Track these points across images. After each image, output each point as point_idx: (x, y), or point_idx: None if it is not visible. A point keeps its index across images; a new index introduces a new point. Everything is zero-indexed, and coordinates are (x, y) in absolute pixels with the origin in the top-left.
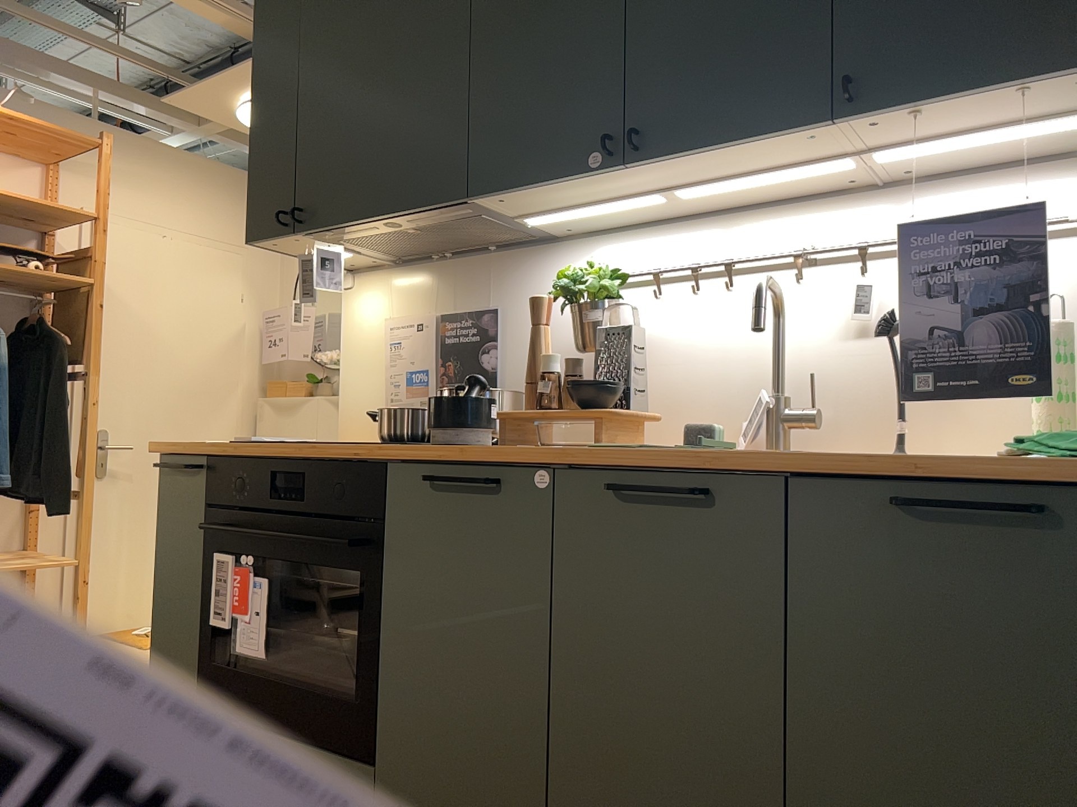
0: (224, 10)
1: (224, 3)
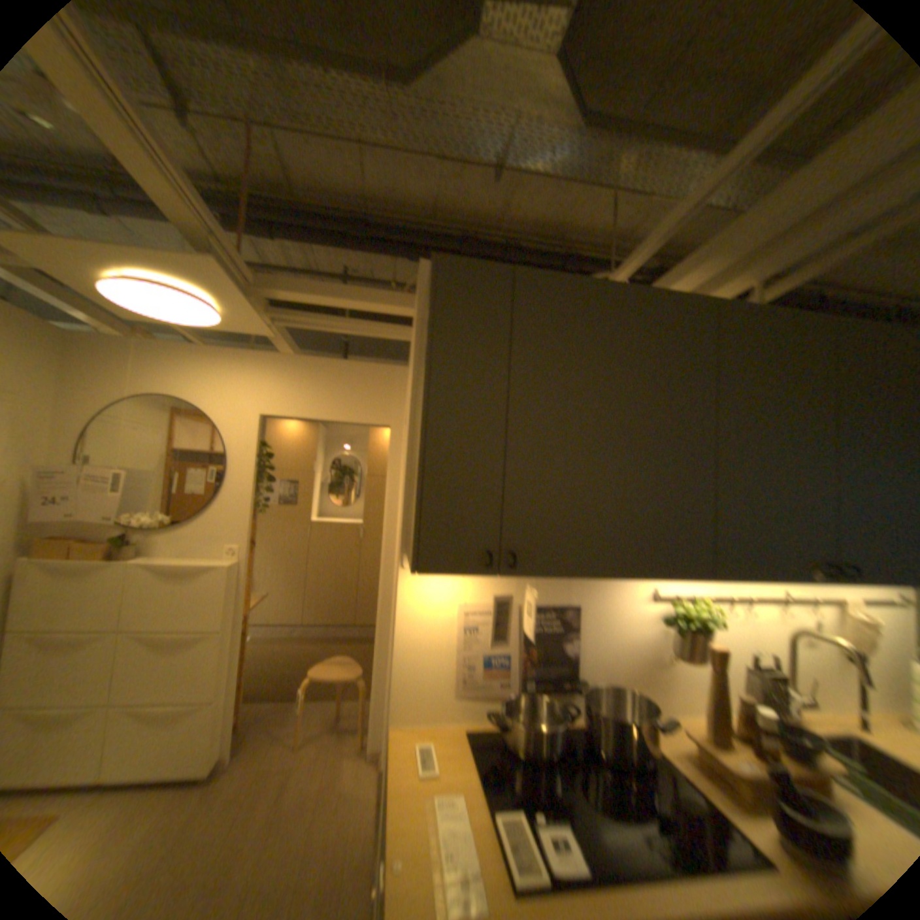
0: (181, 189)
1: (186, 183)
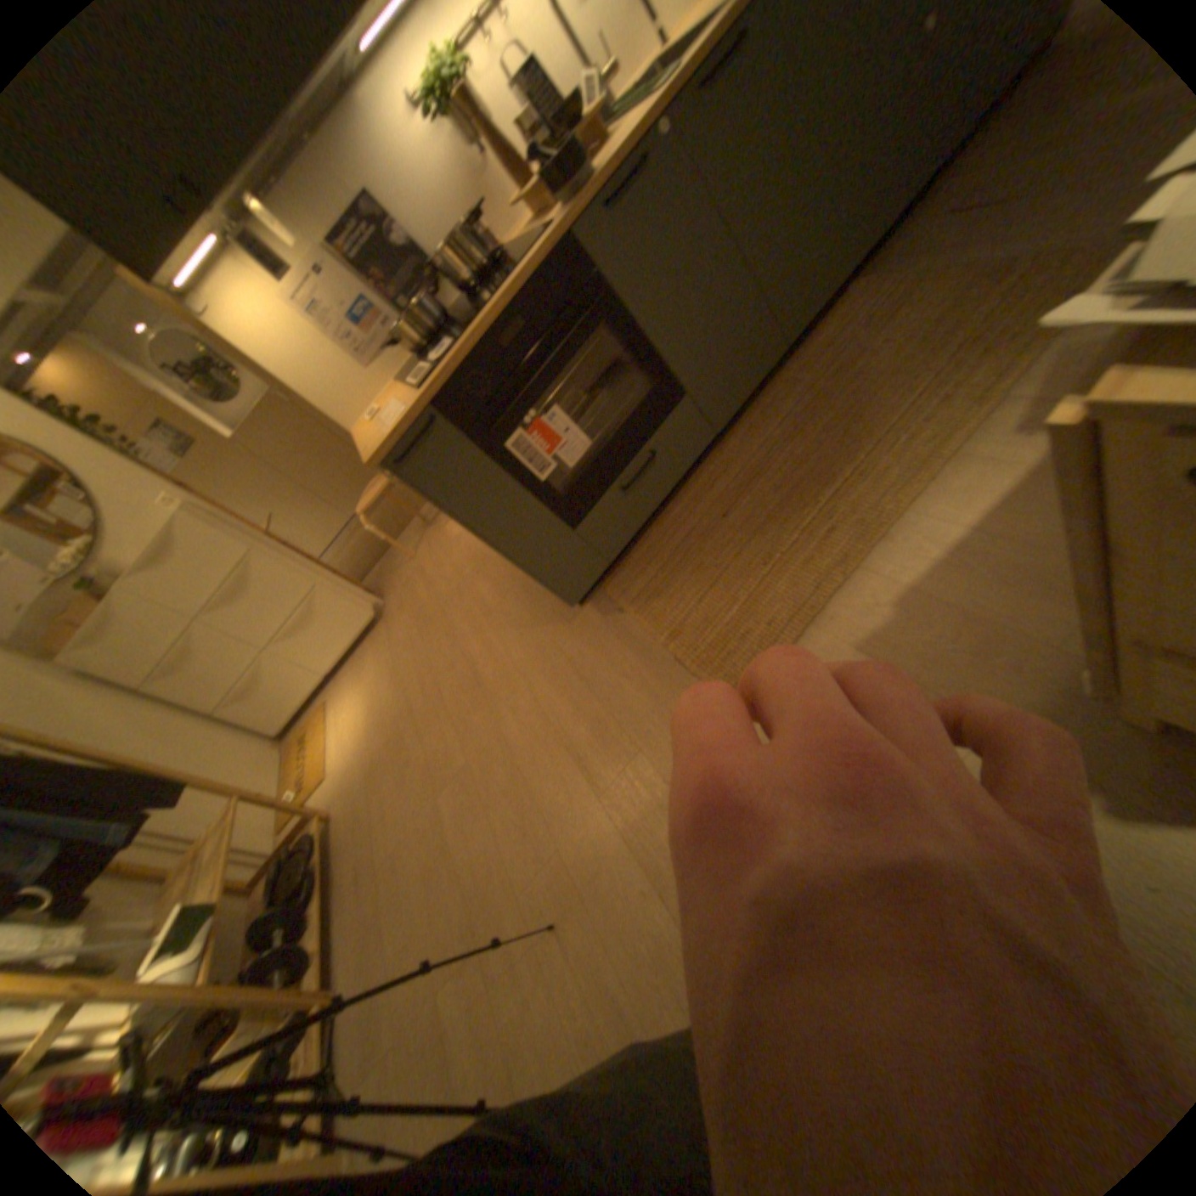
0: None
1: None
